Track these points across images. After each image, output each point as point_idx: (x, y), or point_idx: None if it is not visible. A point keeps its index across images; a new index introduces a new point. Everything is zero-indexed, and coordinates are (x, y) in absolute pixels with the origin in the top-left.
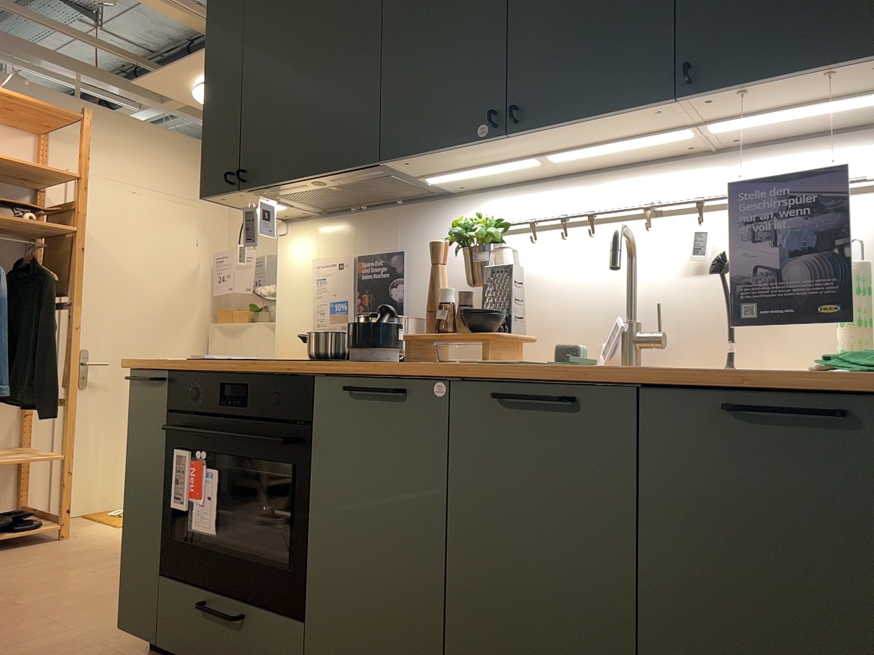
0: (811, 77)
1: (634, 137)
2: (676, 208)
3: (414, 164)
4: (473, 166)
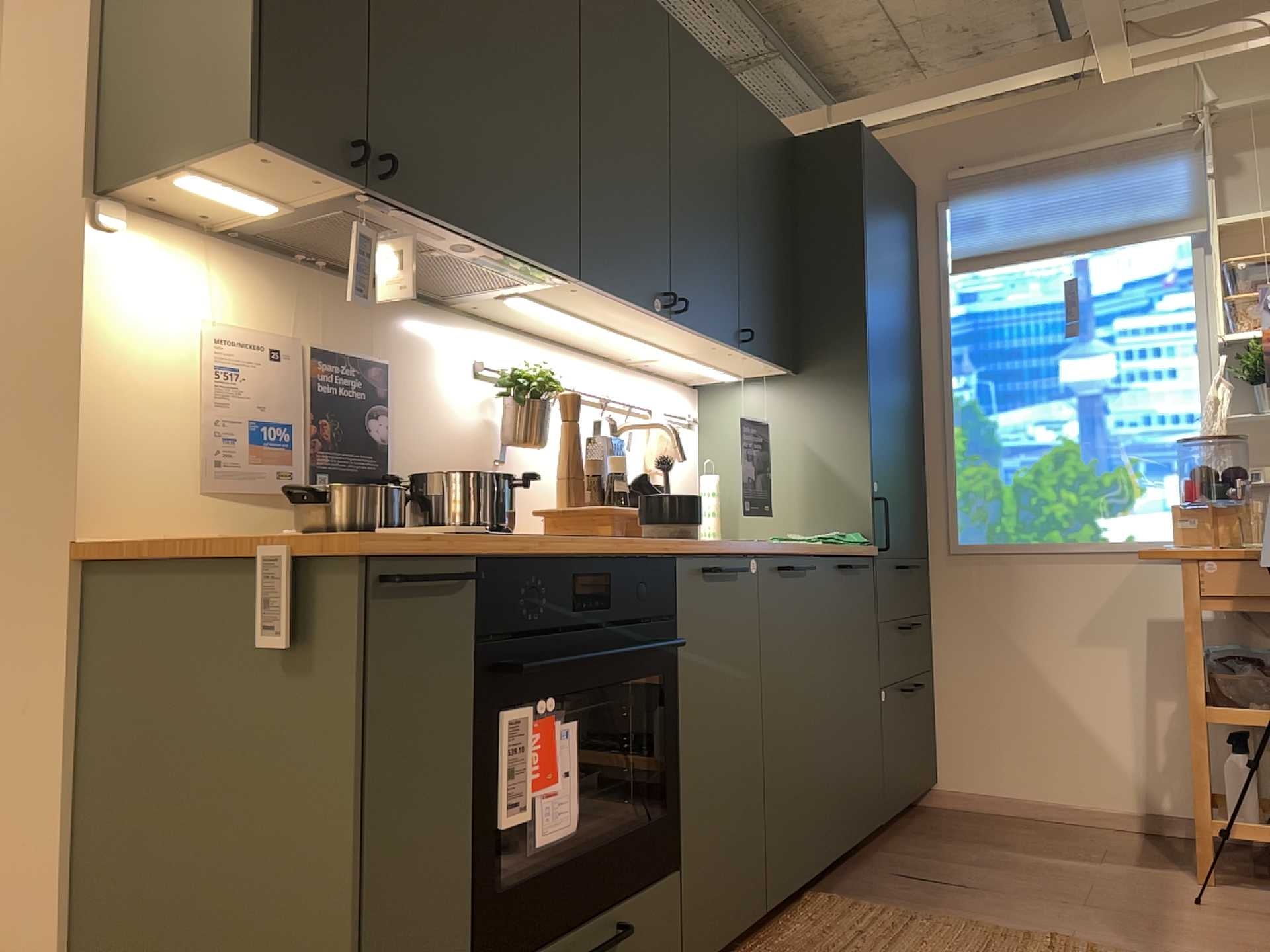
0: (766, 362)
1: (664, 346)
2: (613, 402)
3: (565, 289)
4: (570, 310)
